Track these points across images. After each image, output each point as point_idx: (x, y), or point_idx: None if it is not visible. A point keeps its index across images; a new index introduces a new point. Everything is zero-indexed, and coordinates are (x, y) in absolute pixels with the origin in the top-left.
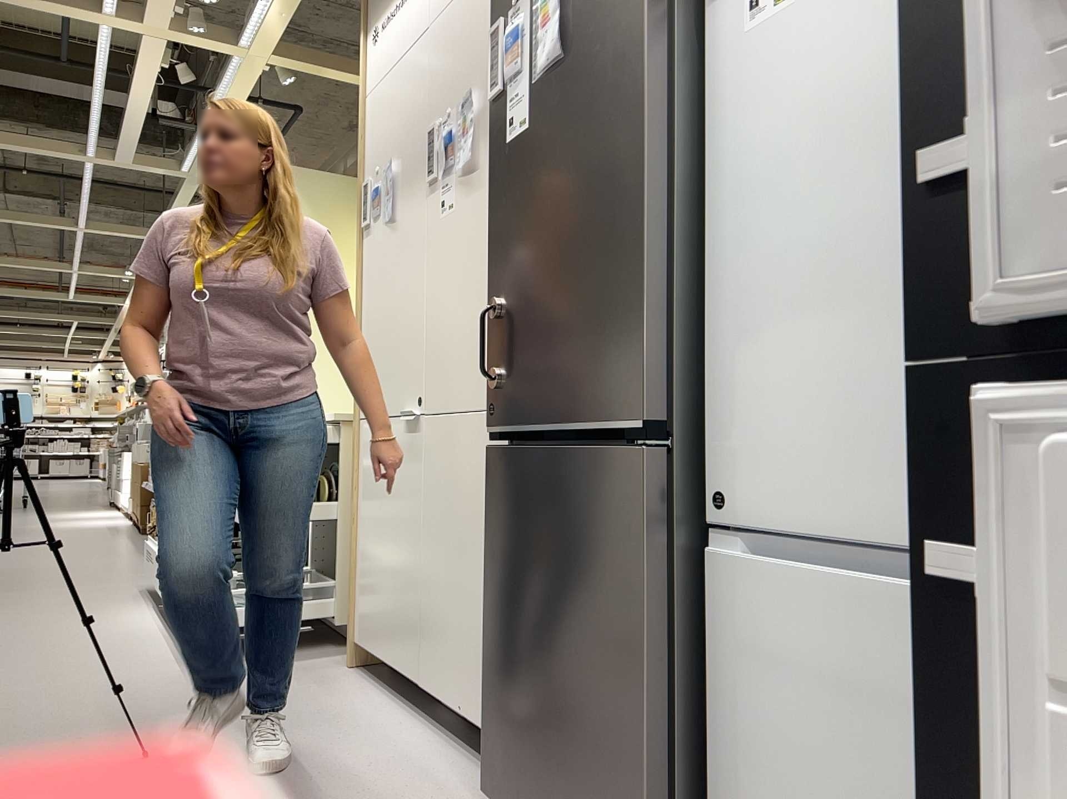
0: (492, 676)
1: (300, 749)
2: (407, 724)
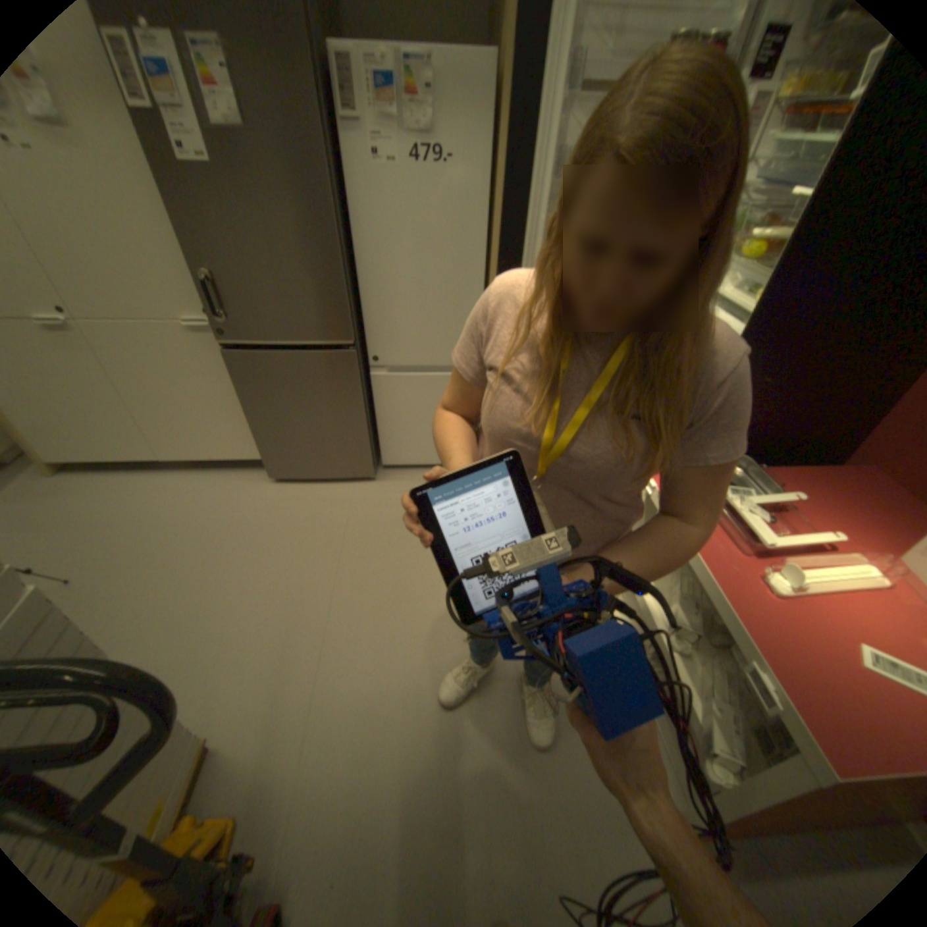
0: (260, 440)
1: (141, 520)
2: (165, 478)
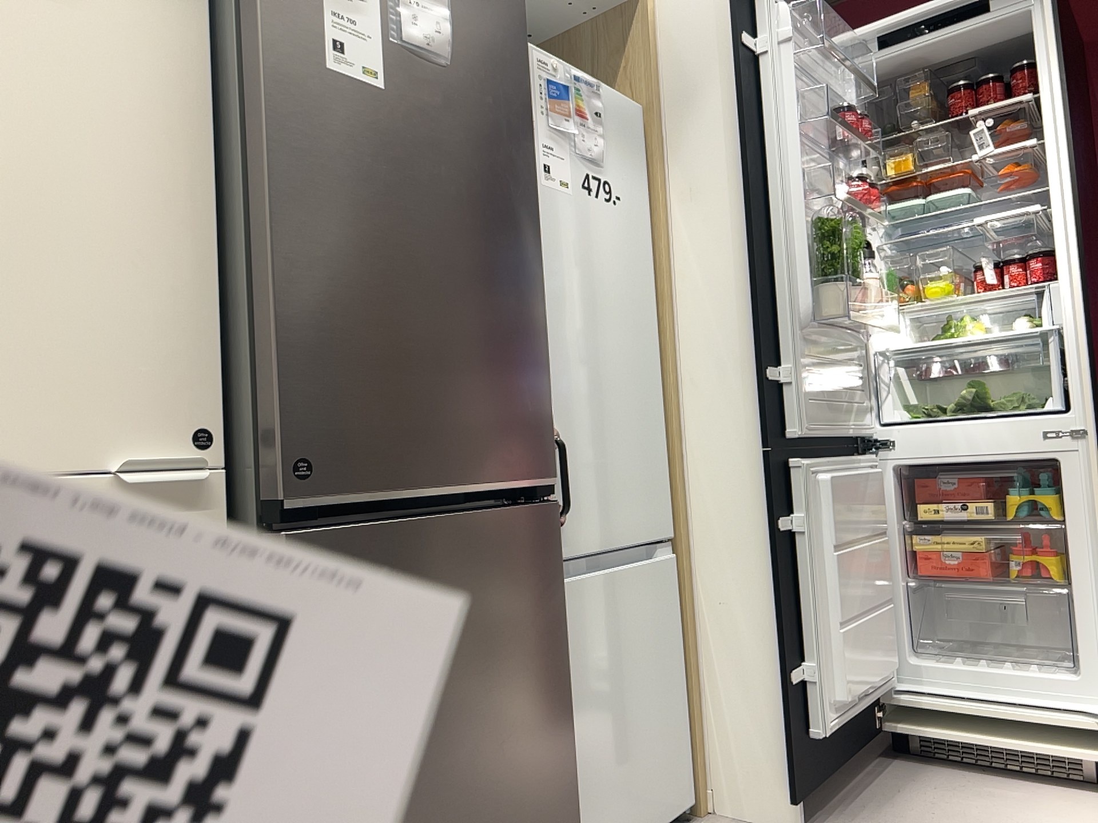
0: None
1: None
2: None
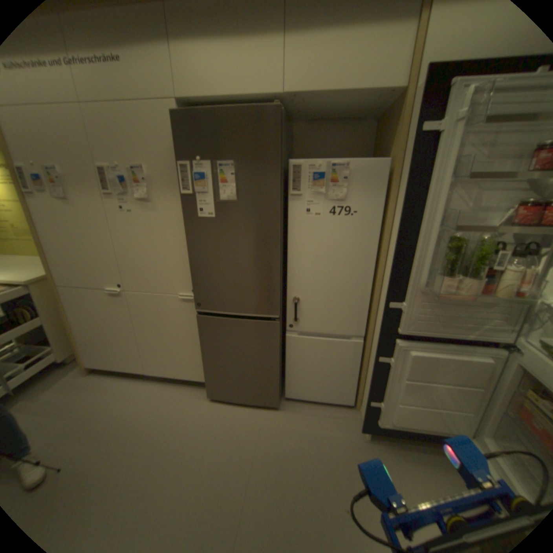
0: (207, 371)
1: (120, 420)
2: (144, 387)
